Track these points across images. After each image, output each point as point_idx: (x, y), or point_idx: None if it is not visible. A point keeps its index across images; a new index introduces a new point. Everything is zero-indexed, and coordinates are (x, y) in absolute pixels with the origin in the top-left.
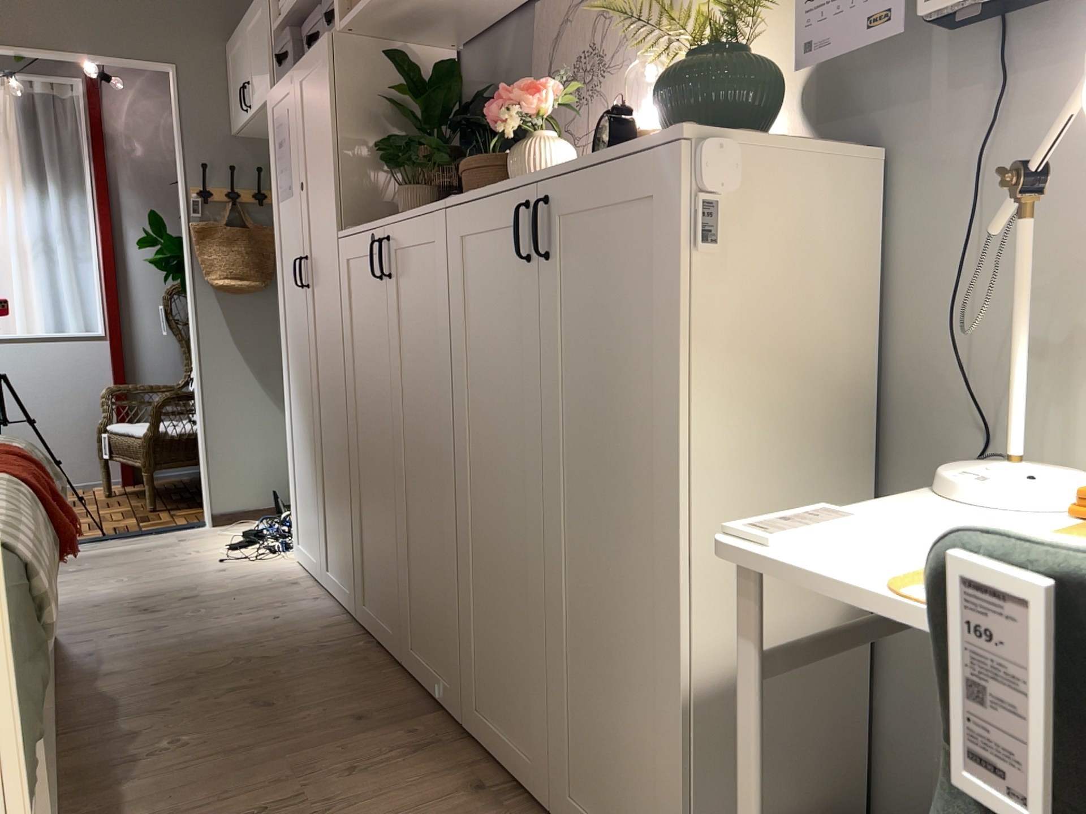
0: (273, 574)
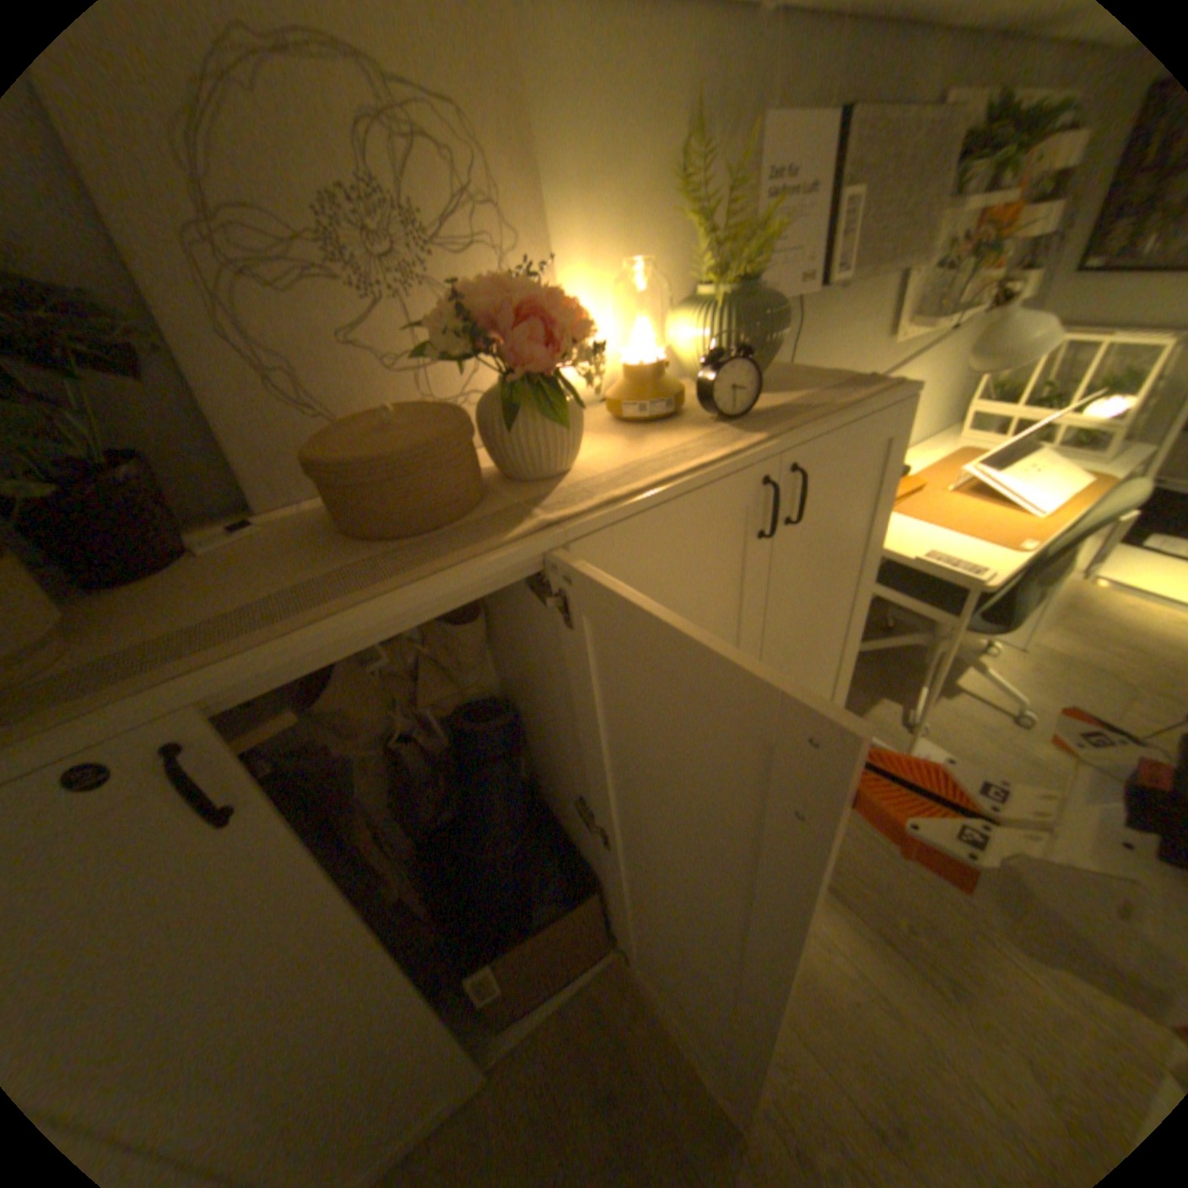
0: None
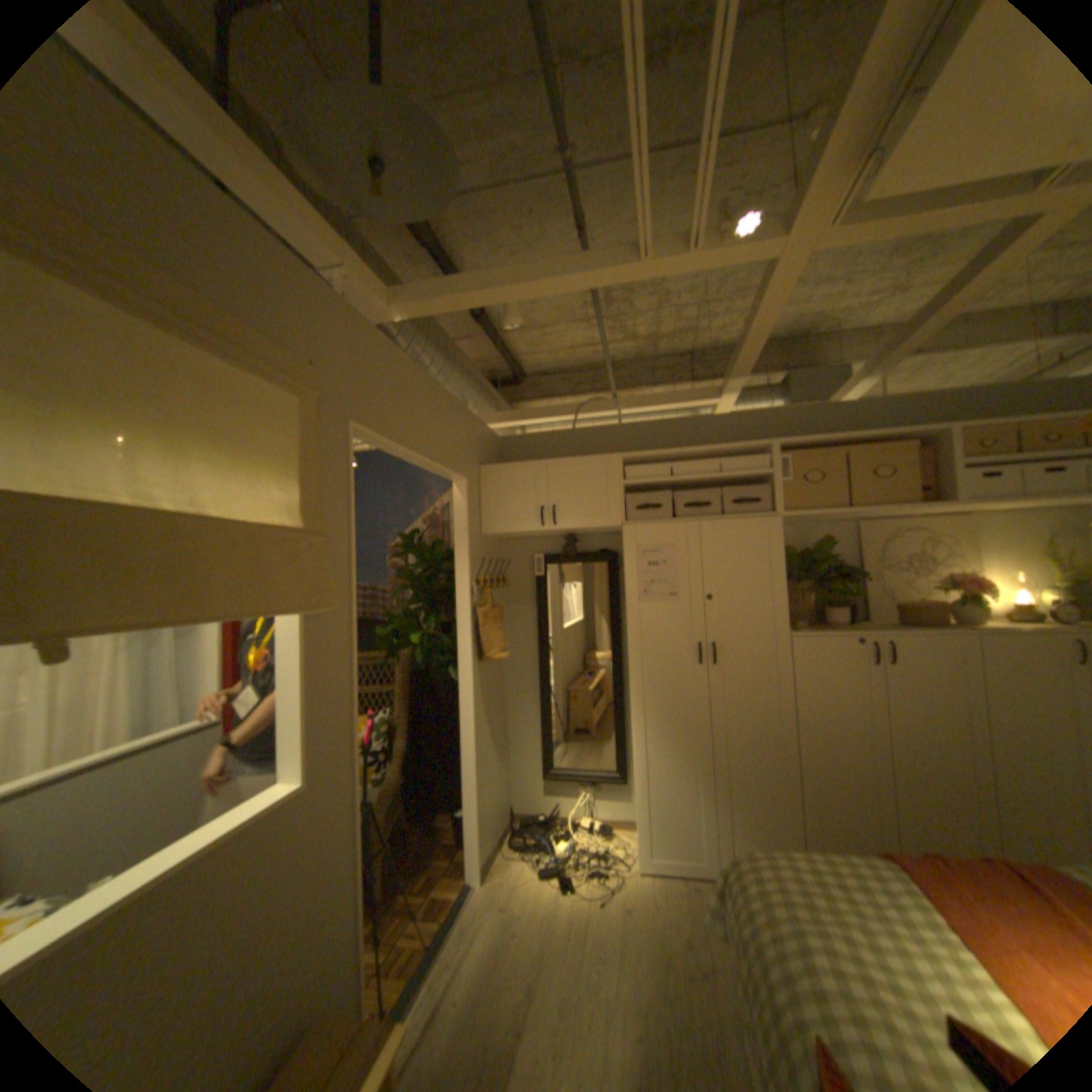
0: (661, 895)
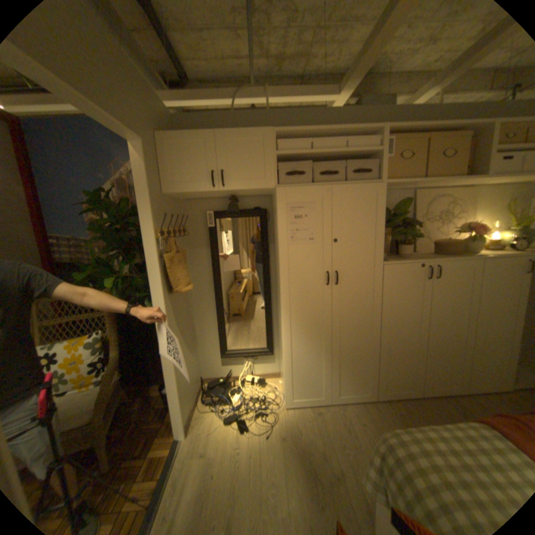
0: (300, 421)
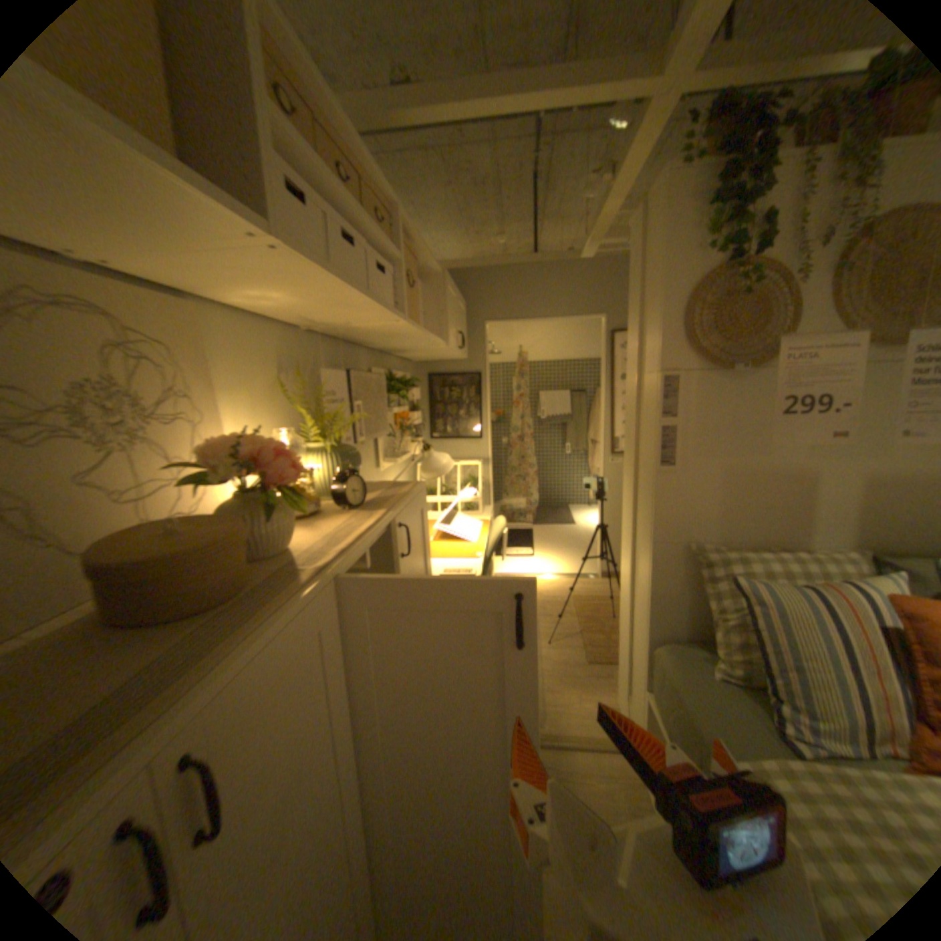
0: None
